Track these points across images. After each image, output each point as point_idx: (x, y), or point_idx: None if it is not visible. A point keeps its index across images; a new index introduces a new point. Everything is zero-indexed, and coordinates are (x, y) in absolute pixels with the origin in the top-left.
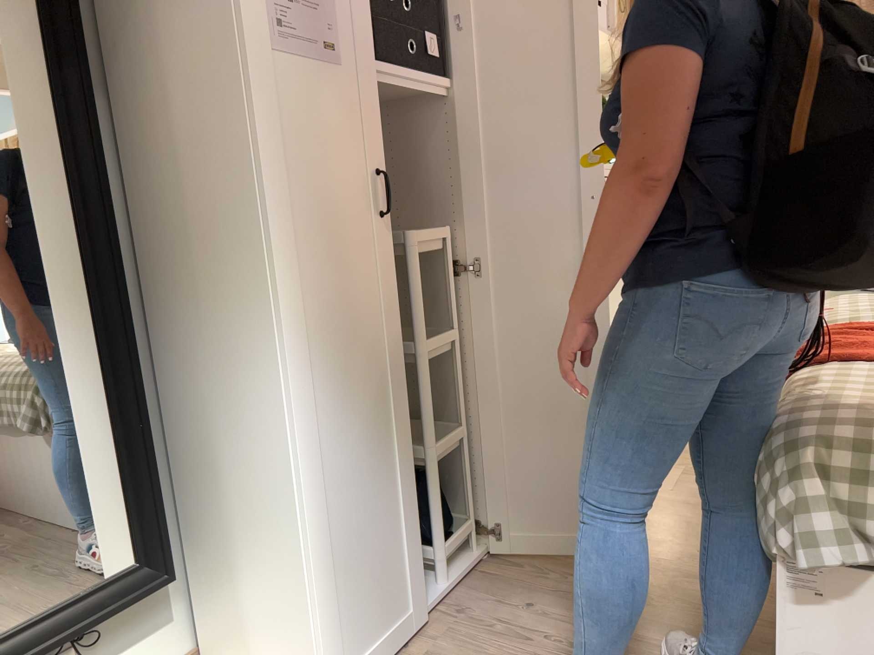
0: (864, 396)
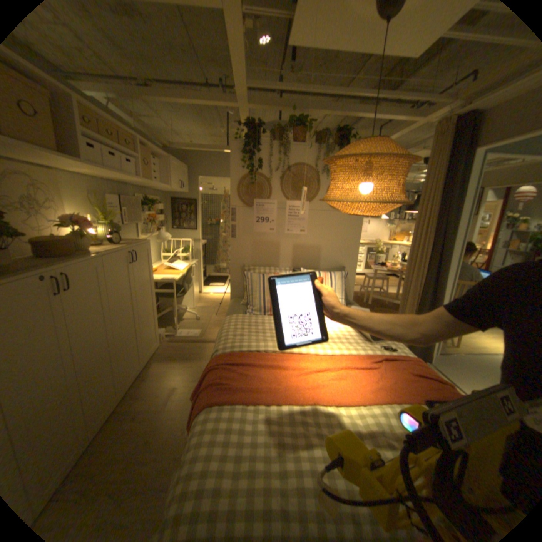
0: (218, 469)
